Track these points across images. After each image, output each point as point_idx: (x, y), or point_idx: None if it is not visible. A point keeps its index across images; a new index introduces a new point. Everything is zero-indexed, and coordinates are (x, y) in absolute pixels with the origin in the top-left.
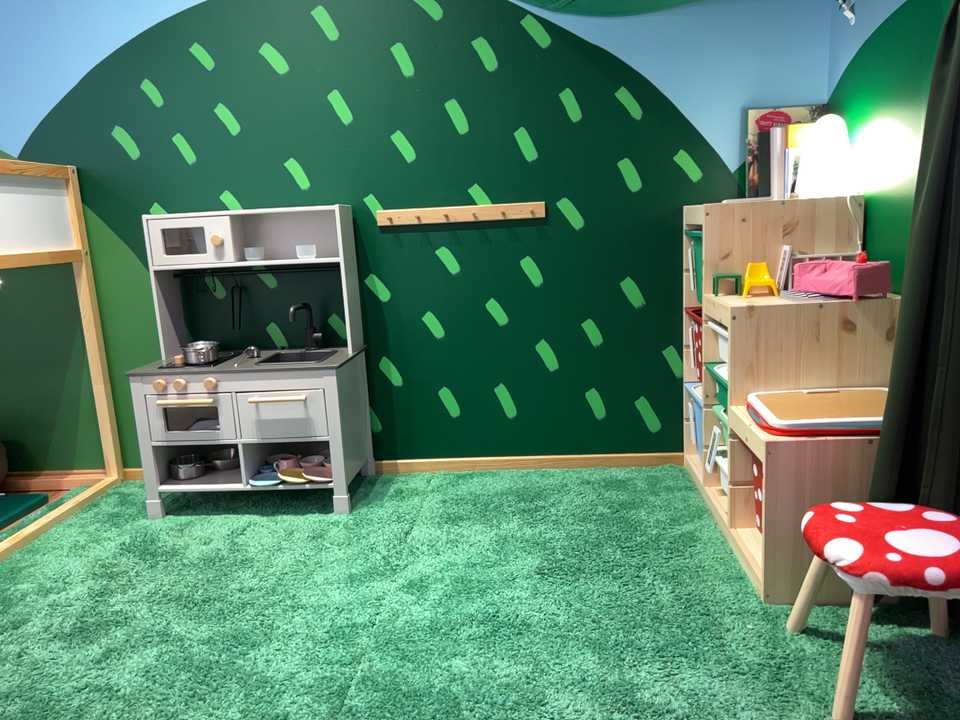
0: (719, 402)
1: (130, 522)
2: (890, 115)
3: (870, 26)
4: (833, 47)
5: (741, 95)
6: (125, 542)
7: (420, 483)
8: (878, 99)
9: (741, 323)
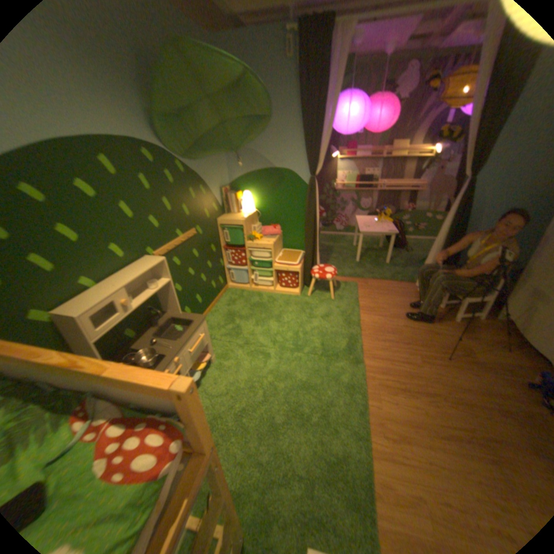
0: (261, 266)
1: None
2: (263, 192)
3: (250, 169)
4: (230, 169)
5: (218, 184)
6: None
7: None
8: (257, 188)
9: (273, 247)
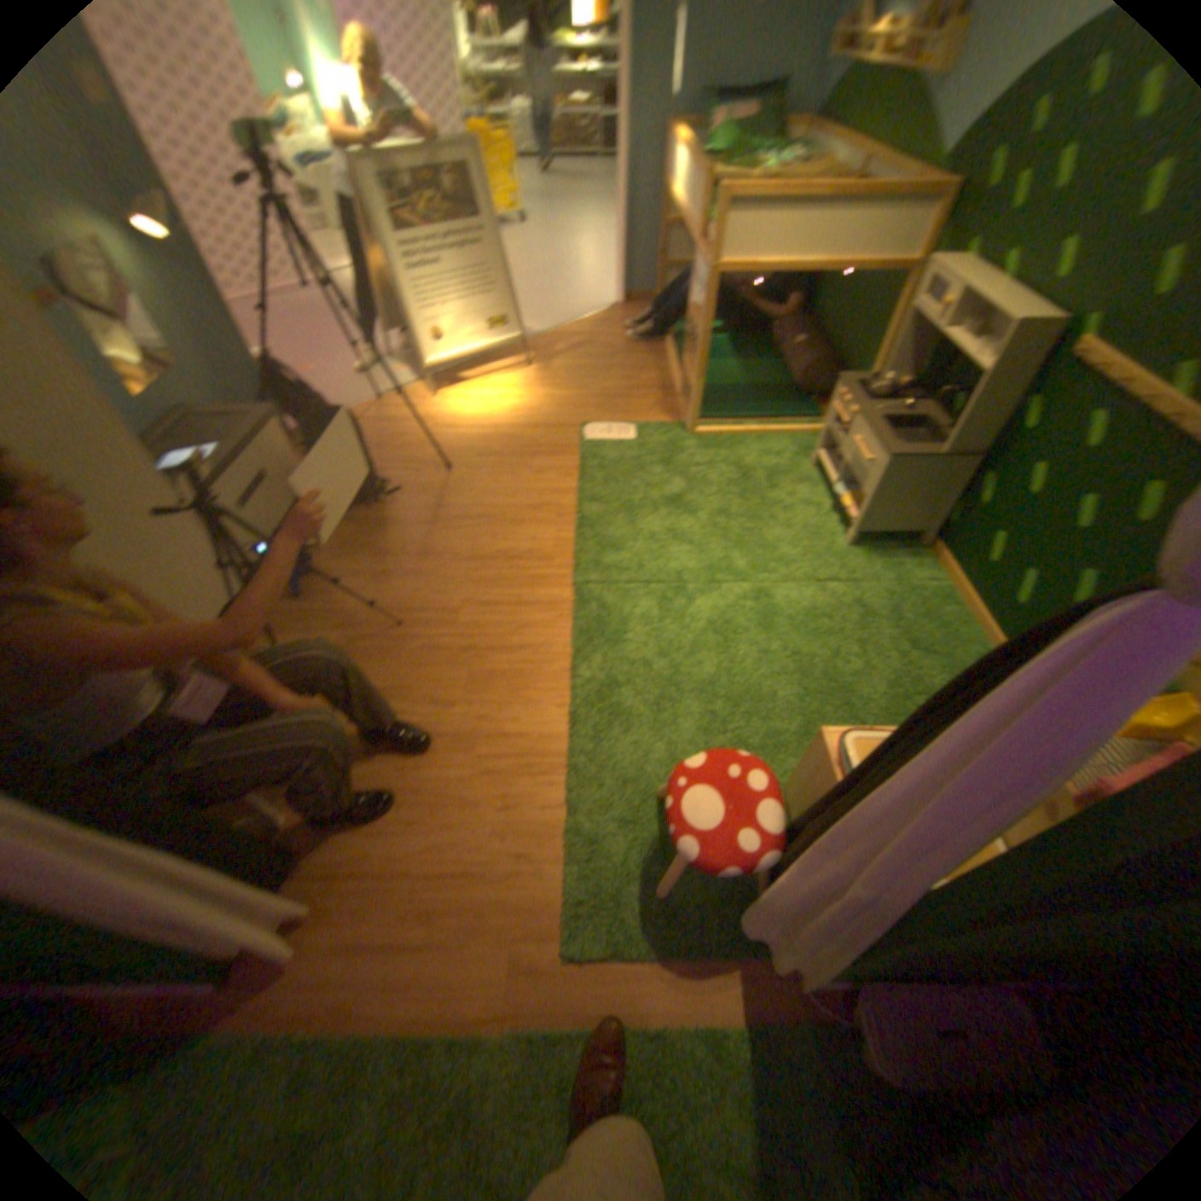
0: None
1: (801, 460)
2: None
3: None
4: None
5: None
6: (777, 467)
7: (923, 577)
8: None
9: None
